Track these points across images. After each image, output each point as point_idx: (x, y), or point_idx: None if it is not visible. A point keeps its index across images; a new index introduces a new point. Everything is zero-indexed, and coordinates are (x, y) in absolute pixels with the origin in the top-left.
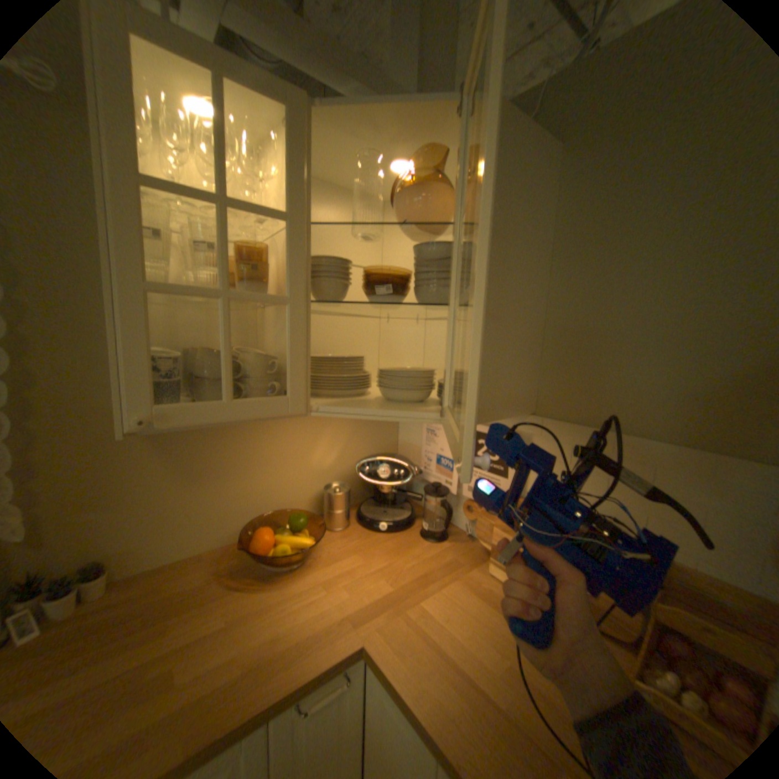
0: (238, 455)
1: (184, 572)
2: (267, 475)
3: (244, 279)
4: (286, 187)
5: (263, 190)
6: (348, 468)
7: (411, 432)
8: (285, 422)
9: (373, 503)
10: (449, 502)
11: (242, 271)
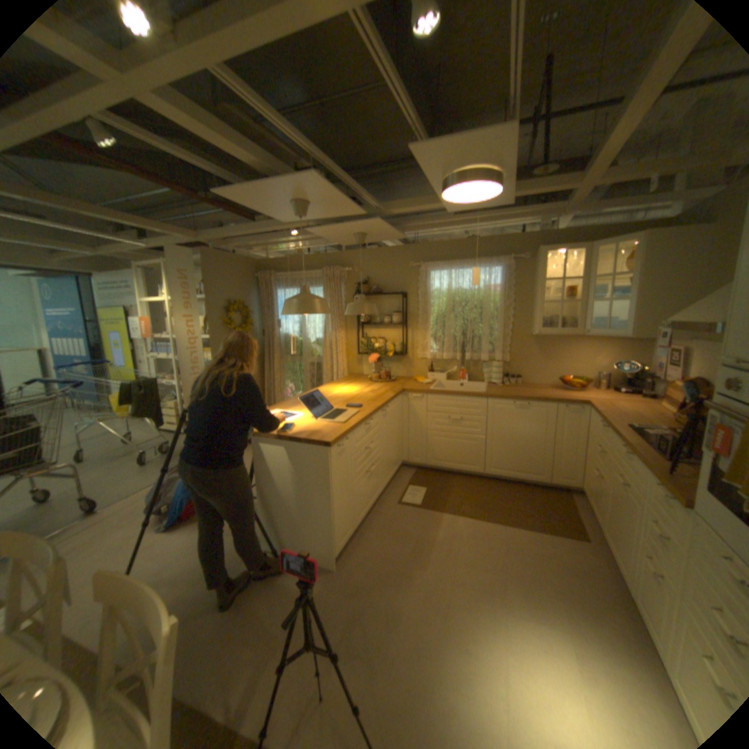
0: (563, 353)
1: (541, 385)
2: (574, 363)
3: (568, 296)
4: (585, 266)
5: (580, 265)
6: (615, 369)
7: (657, 356)
8: (583, 344)
9: (626, 386)
10: (666, 388)
11: (569, 292)
